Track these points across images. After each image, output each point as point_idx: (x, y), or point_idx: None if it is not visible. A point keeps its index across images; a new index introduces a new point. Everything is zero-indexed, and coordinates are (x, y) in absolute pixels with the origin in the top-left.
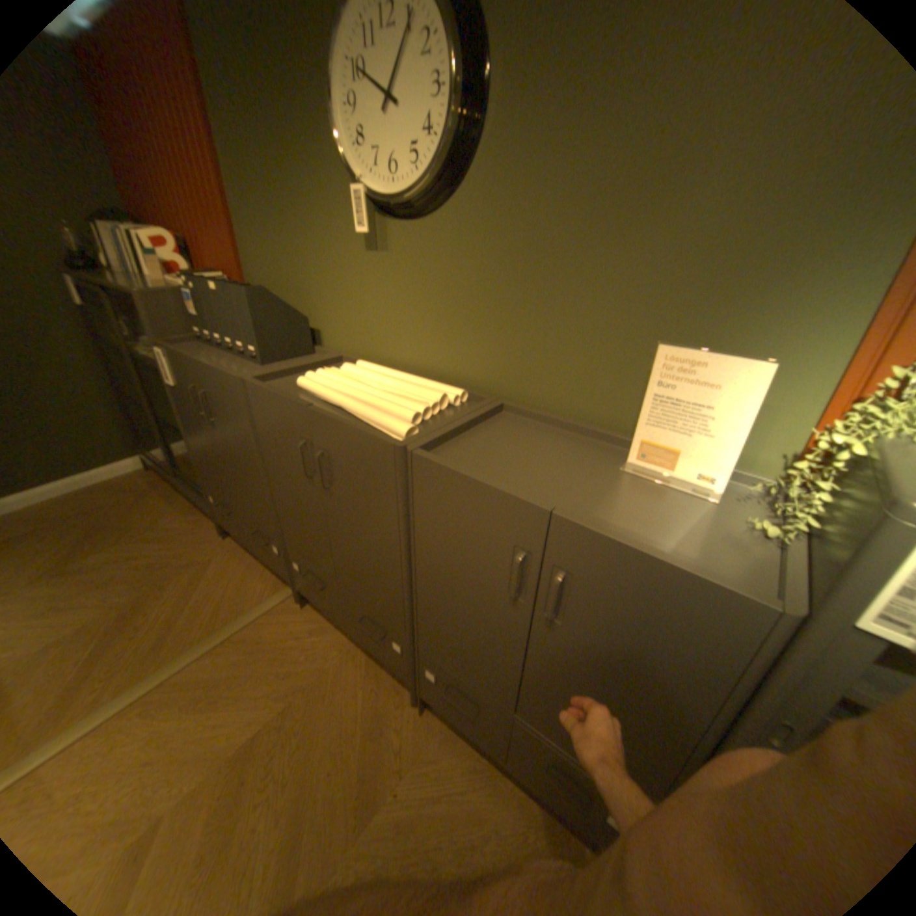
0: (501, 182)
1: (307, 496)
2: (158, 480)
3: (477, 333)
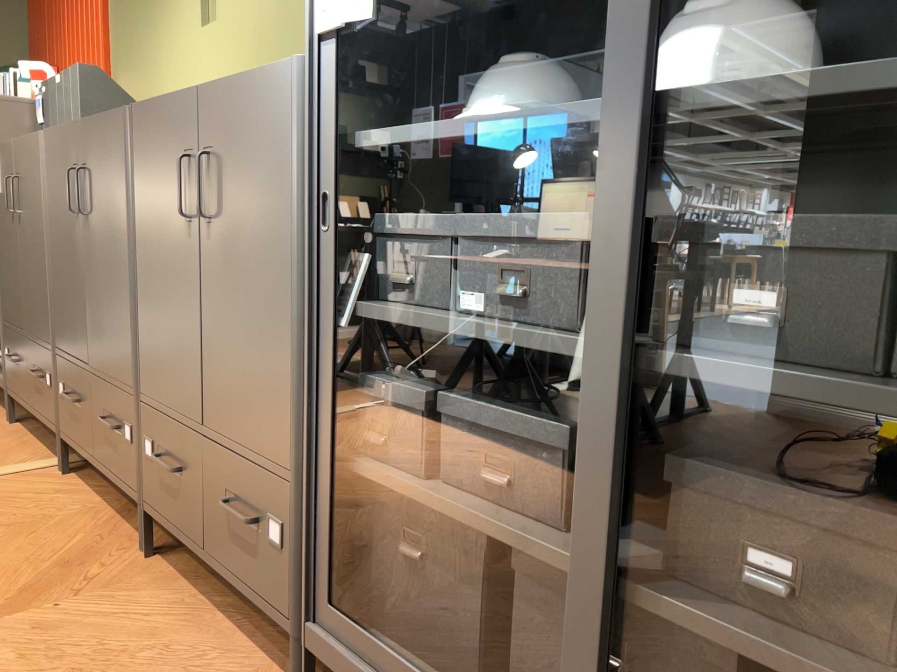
0: None
1: (74, 247)
2: None
3: None
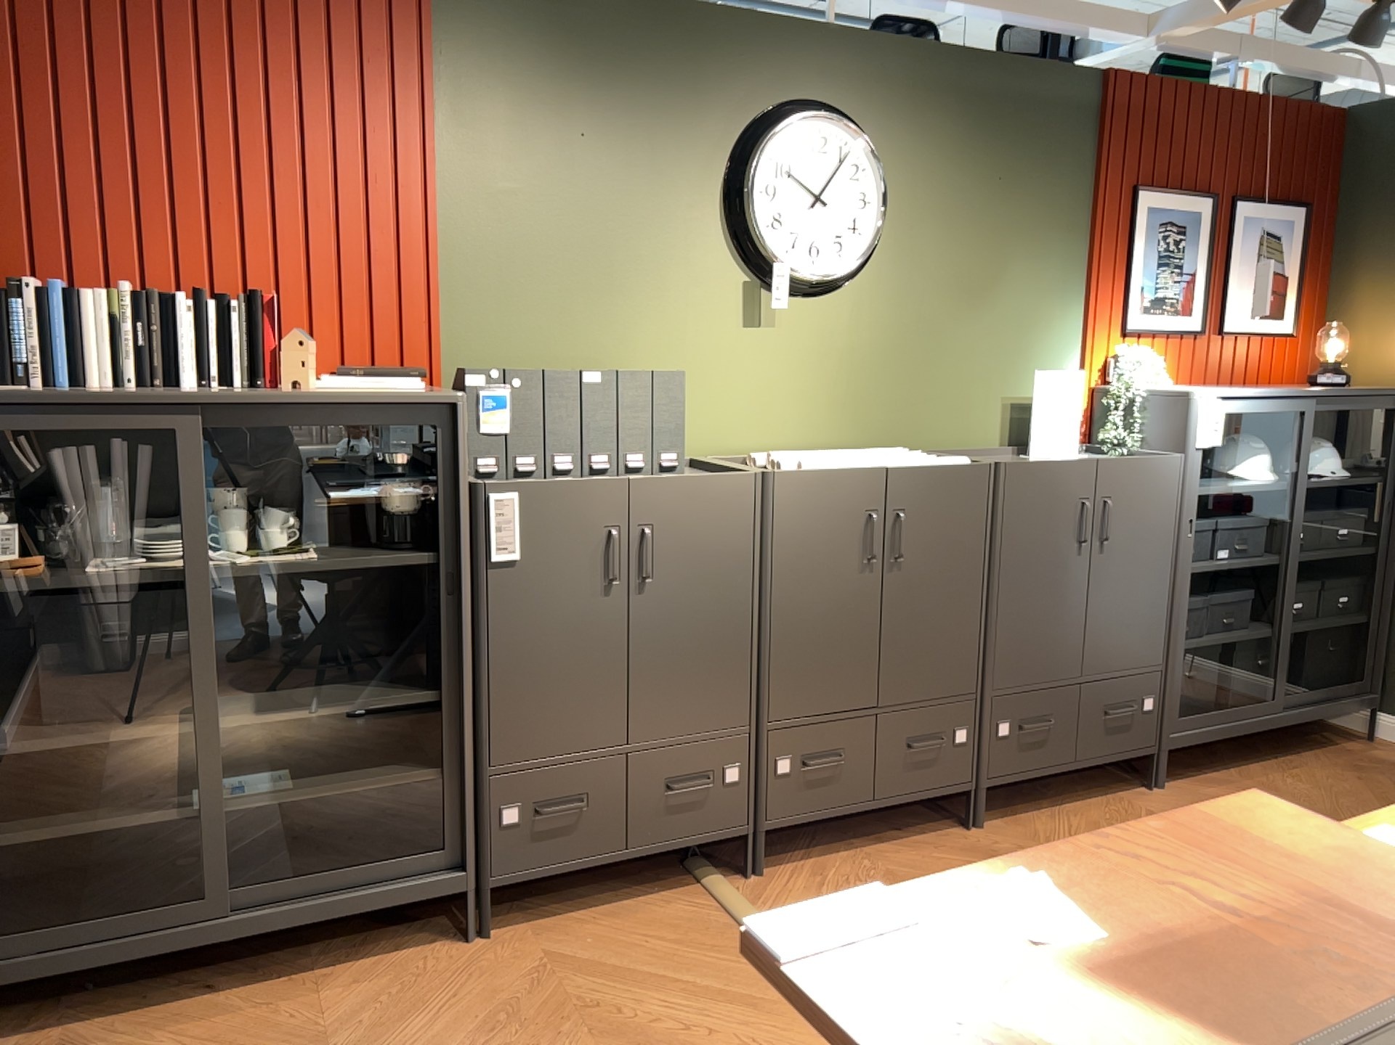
0: (897, 274)
1: (856, 595)
2: (23, 1039)
3: (877, 395)
